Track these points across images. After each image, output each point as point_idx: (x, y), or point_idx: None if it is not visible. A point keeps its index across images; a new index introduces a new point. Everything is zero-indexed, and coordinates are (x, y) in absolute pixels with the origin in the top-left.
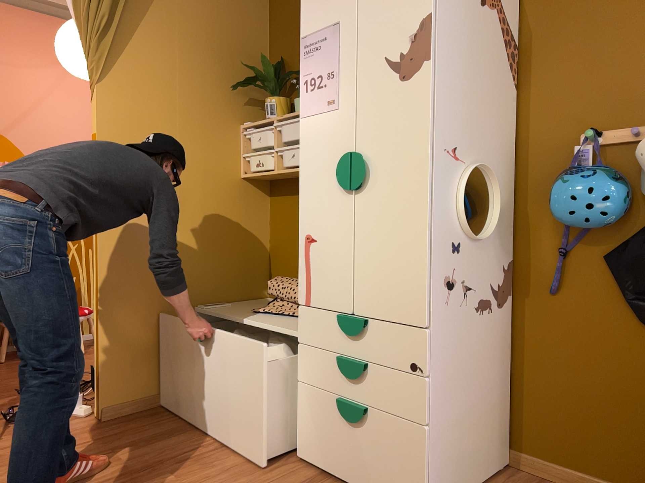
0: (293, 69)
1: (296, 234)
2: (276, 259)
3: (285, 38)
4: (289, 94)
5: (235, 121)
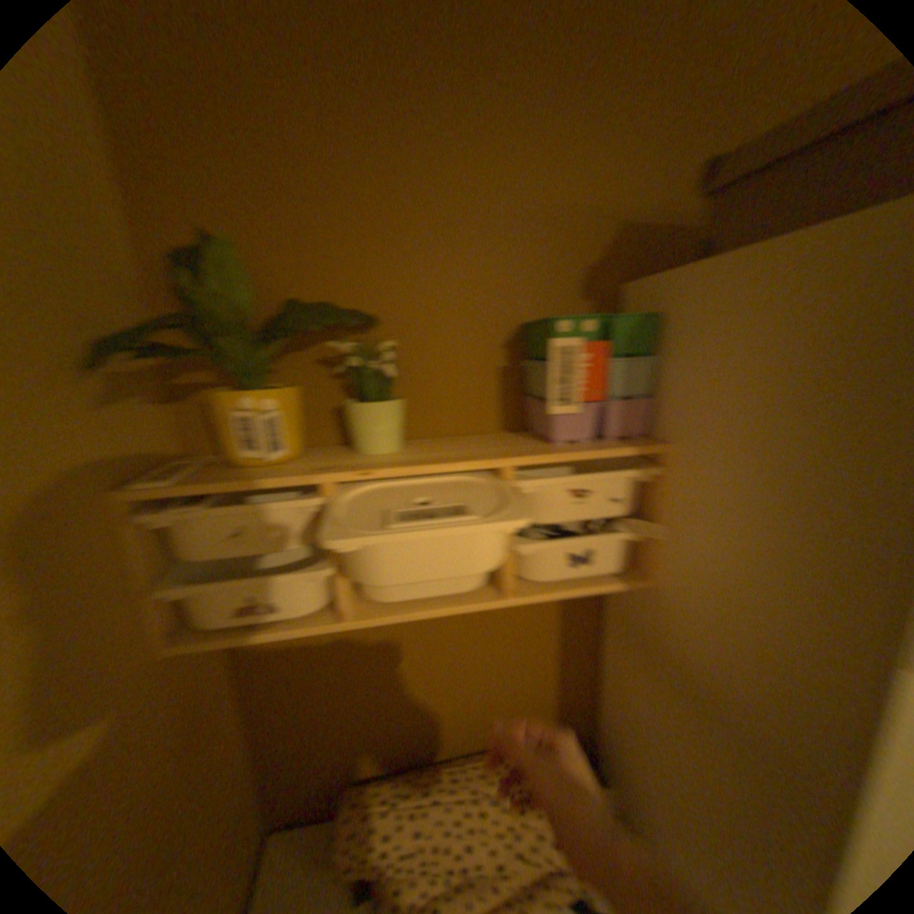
0: (271, 281)
1: (347, 689)
2: (282, 749)
3: (209, 157)
4: (268, 357)
5: (90, 483)
